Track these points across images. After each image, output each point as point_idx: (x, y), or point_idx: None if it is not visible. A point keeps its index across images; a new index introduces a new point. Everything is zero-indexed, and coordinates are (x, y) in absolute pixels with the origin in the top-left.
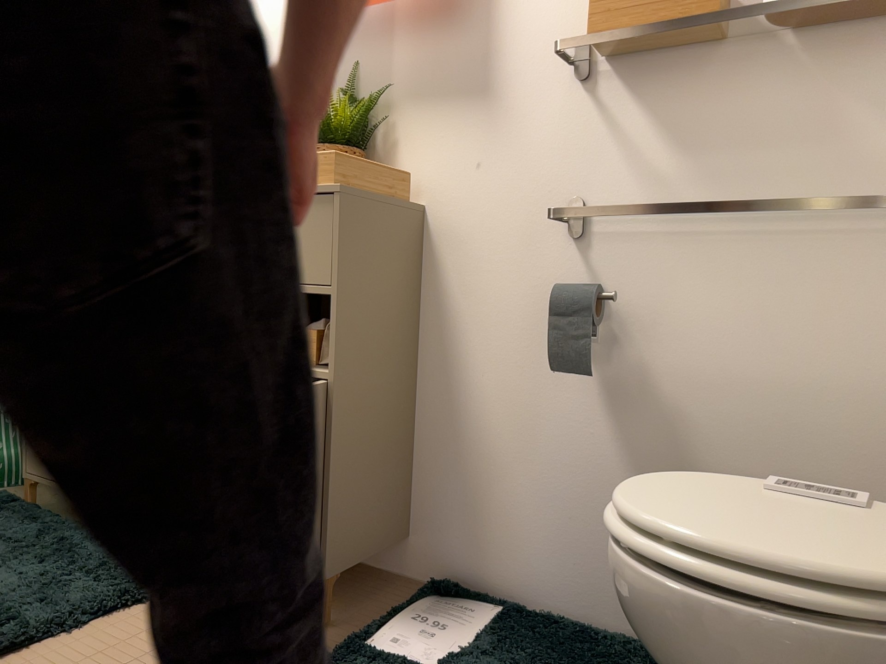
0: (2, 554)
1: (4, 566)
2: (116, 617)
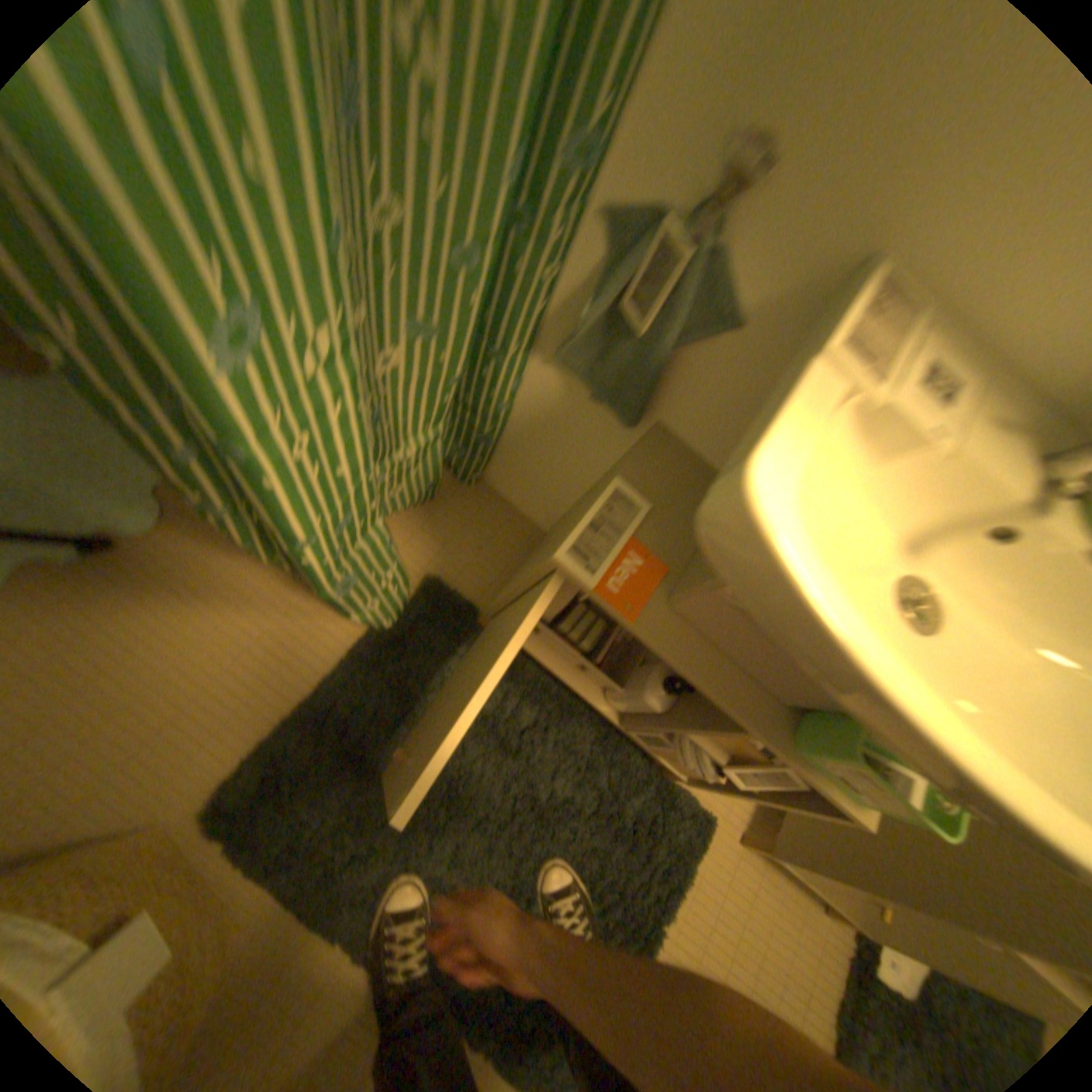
0: (536, 808)
1: (552, 838)
2: (682, 918)
